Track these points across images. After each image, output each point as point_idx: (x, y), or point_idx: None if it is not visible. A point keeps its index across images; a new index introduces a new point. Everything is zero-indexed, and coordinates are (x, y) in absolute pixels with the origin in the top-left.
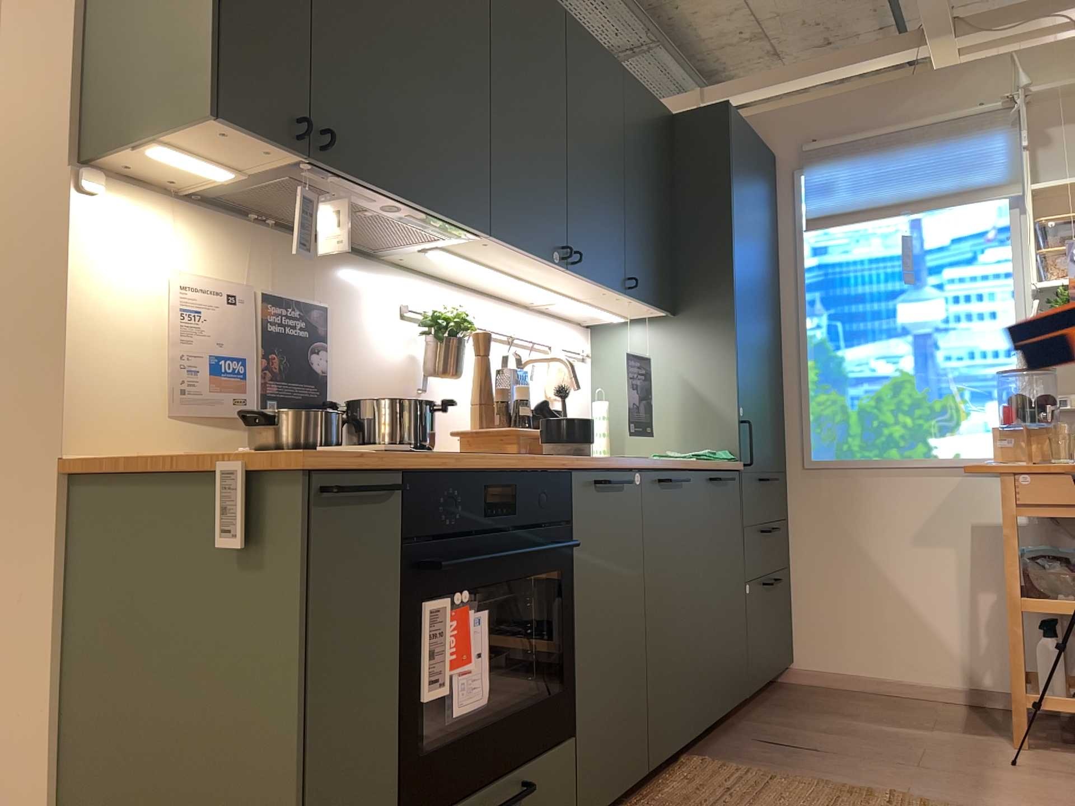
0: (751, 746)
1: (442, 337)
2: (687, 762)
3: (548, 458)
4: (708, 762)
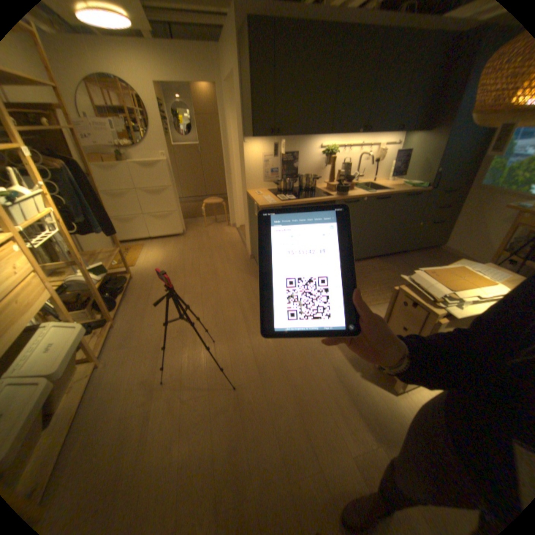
0: (397, 261)
1: (330, 153)
2: (374, 259)
3: (333, 195)
4: (379, 261)
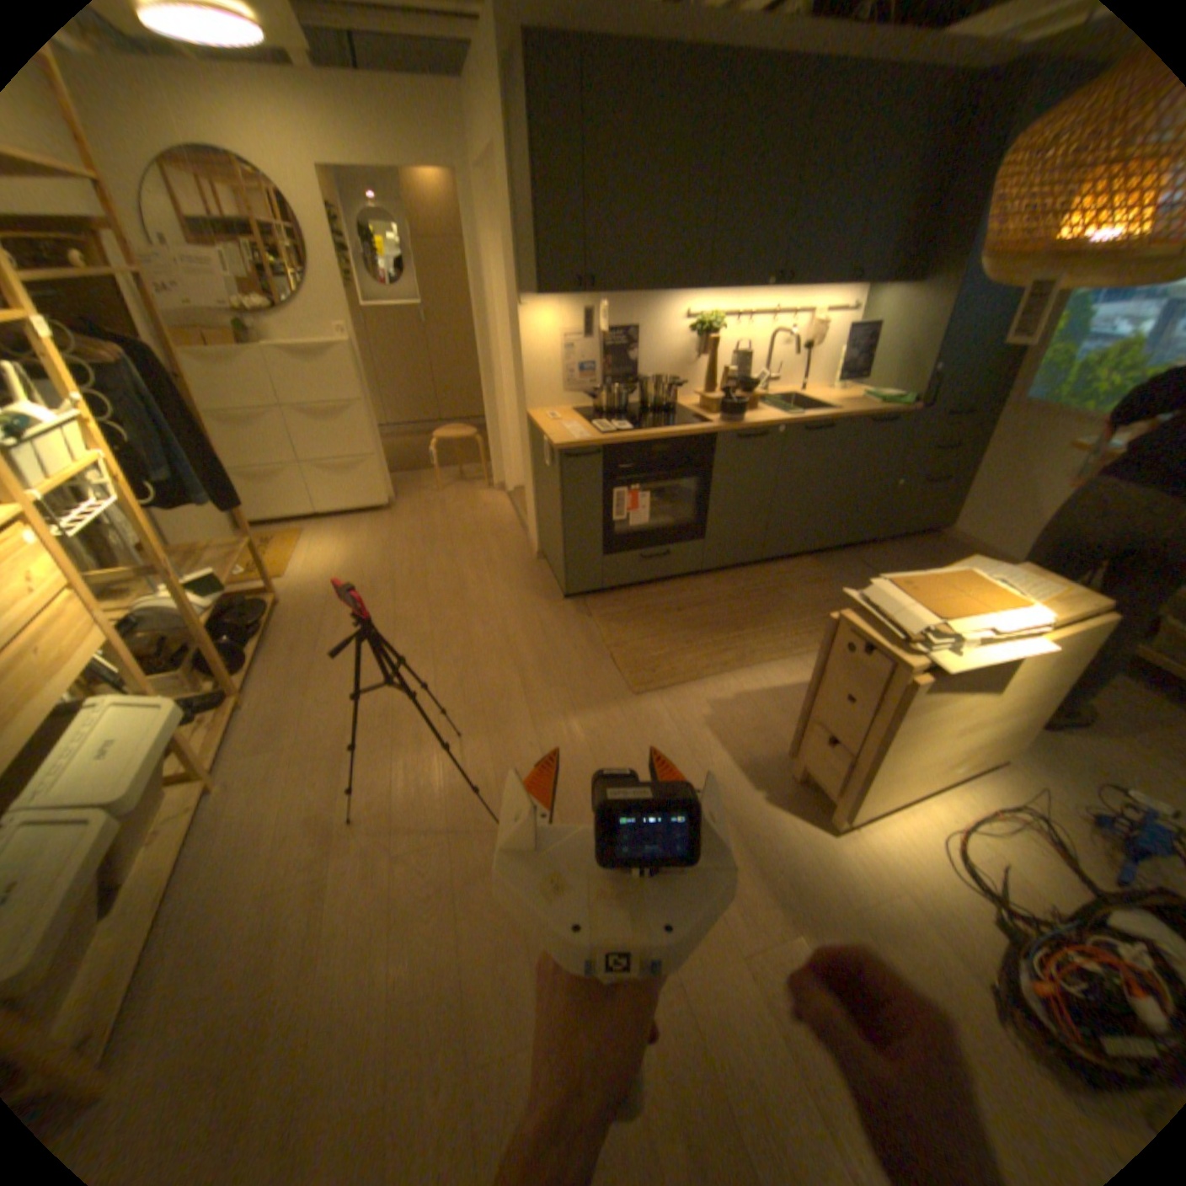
0: (850, 562)
1: (707, 329)
2: (801, 559)
3: (713, 421)
4: (812, 563)
